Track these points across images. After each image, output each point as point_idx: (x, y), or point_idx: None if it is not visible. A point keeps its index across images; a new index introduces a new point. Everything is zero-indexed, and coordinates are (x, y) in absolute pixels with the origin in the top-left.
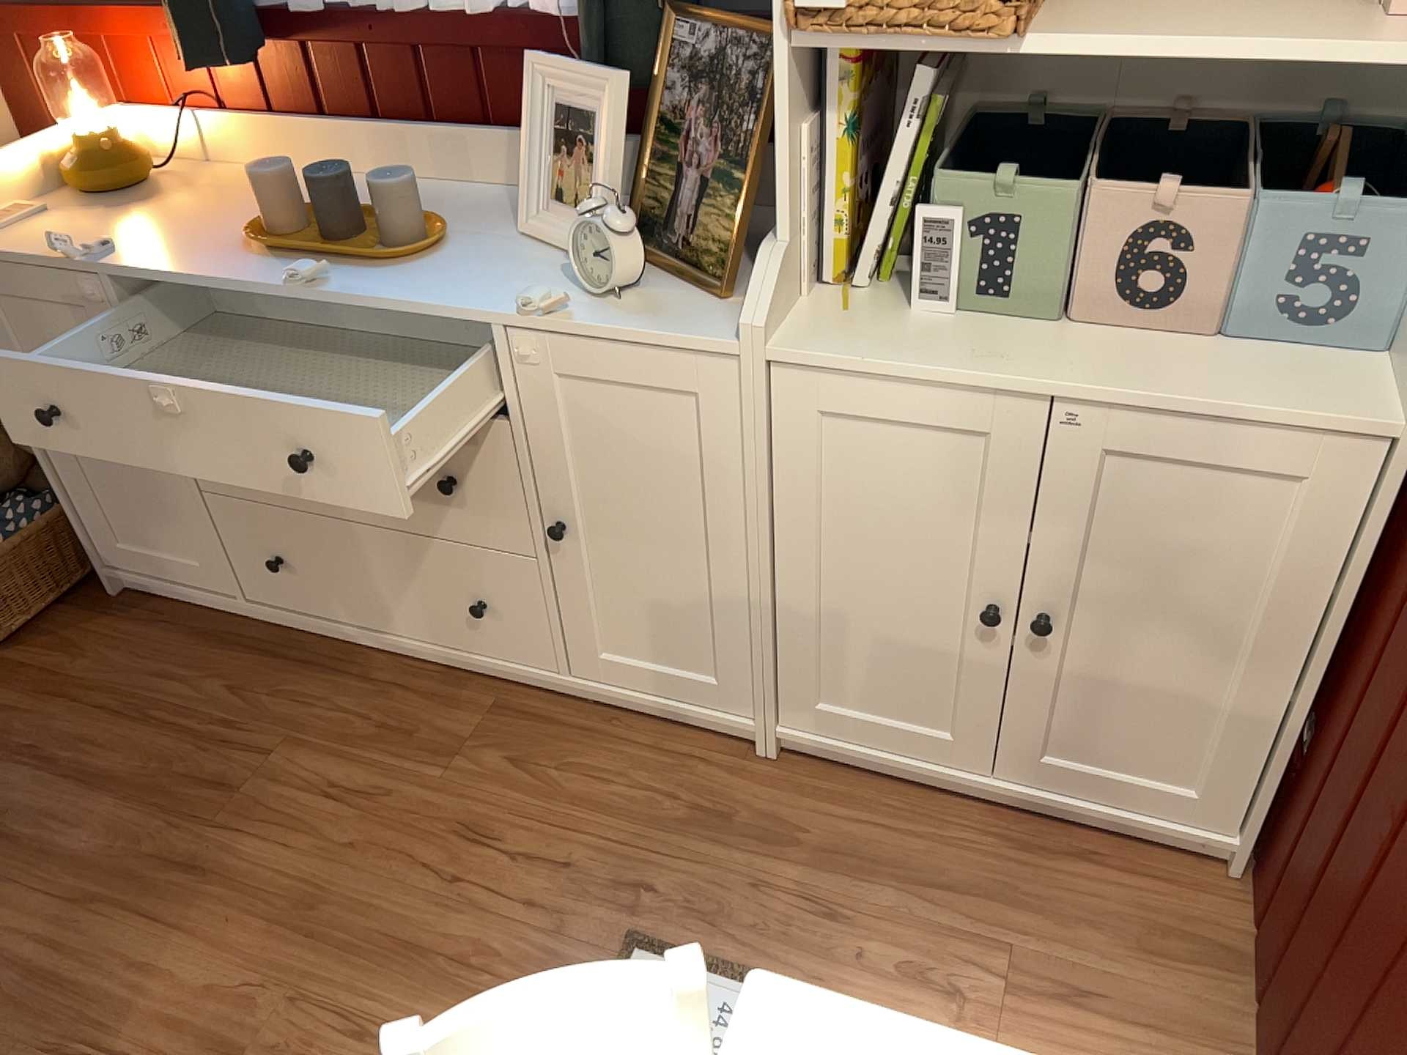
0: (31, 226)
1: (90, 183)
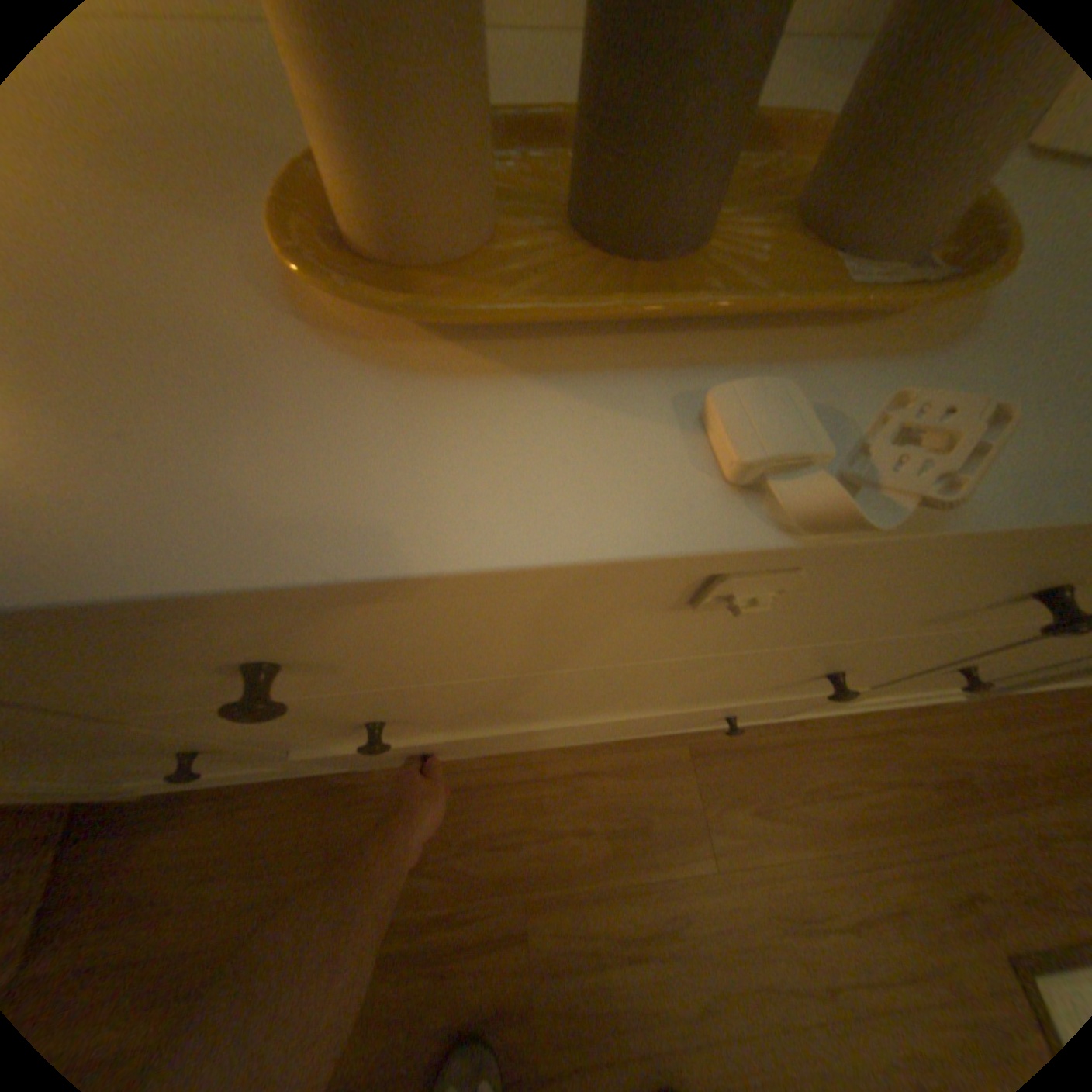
0: None
1: None
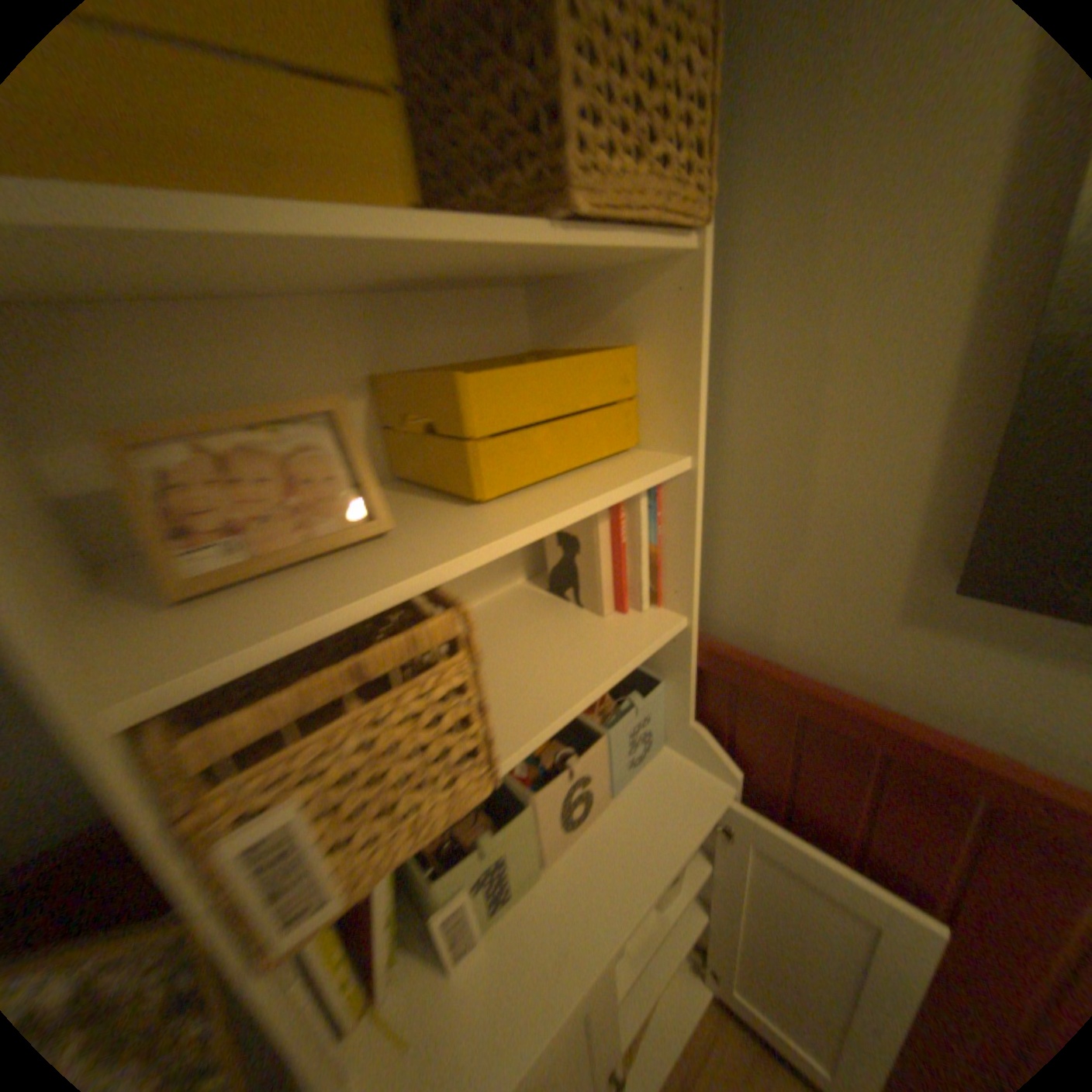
0: None
1: None
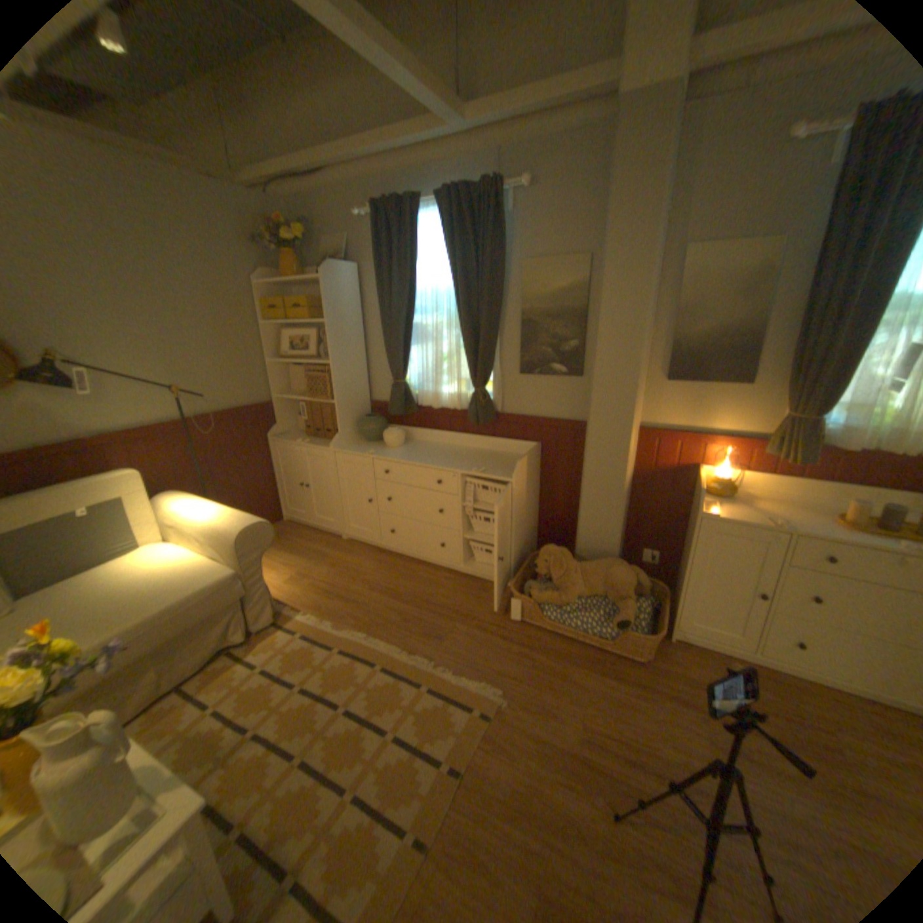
0: (725, 510)
1: (727, 495)
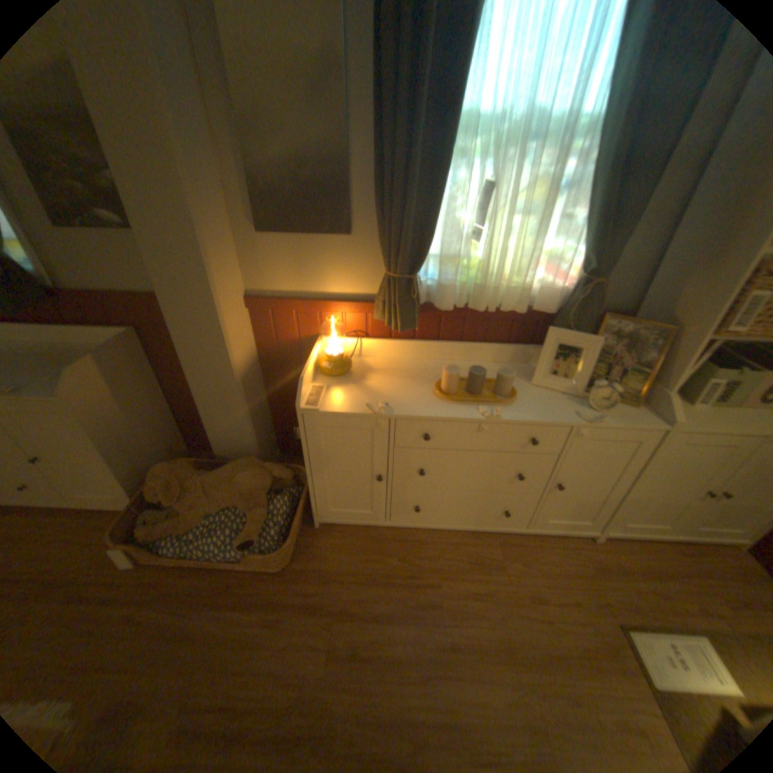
0: (331, 396)
1: (339, 373)
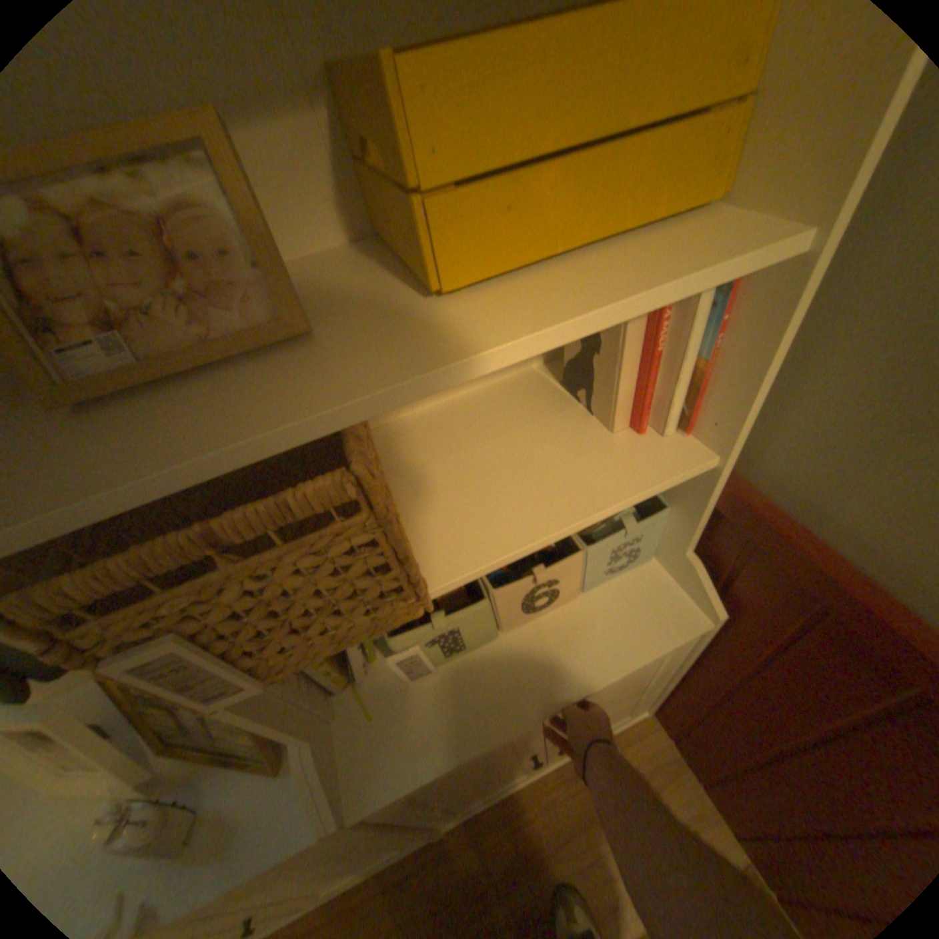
0: None
1: None
